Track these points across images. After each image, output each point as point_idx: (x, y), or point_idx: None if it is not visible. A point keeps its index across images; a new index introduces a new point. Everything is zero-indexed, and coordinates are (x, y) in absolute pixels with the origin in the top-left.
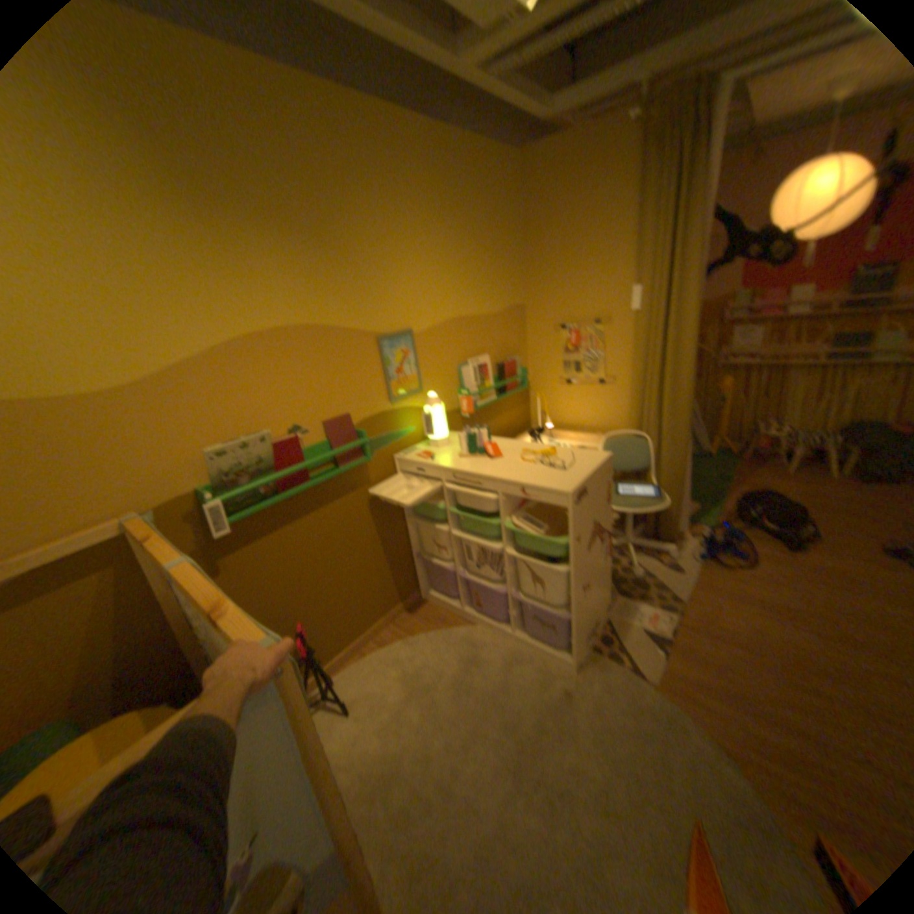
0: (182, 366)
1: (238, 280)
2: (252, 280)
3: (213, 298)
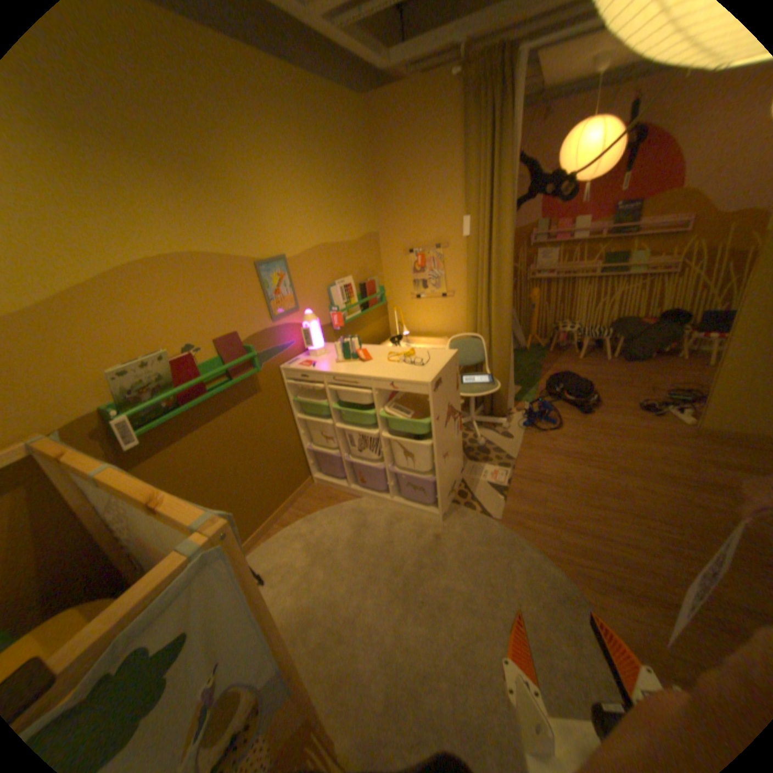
0: (72, 295)
1: (120, 213)
2: (134, 213)
3: (96, 230)
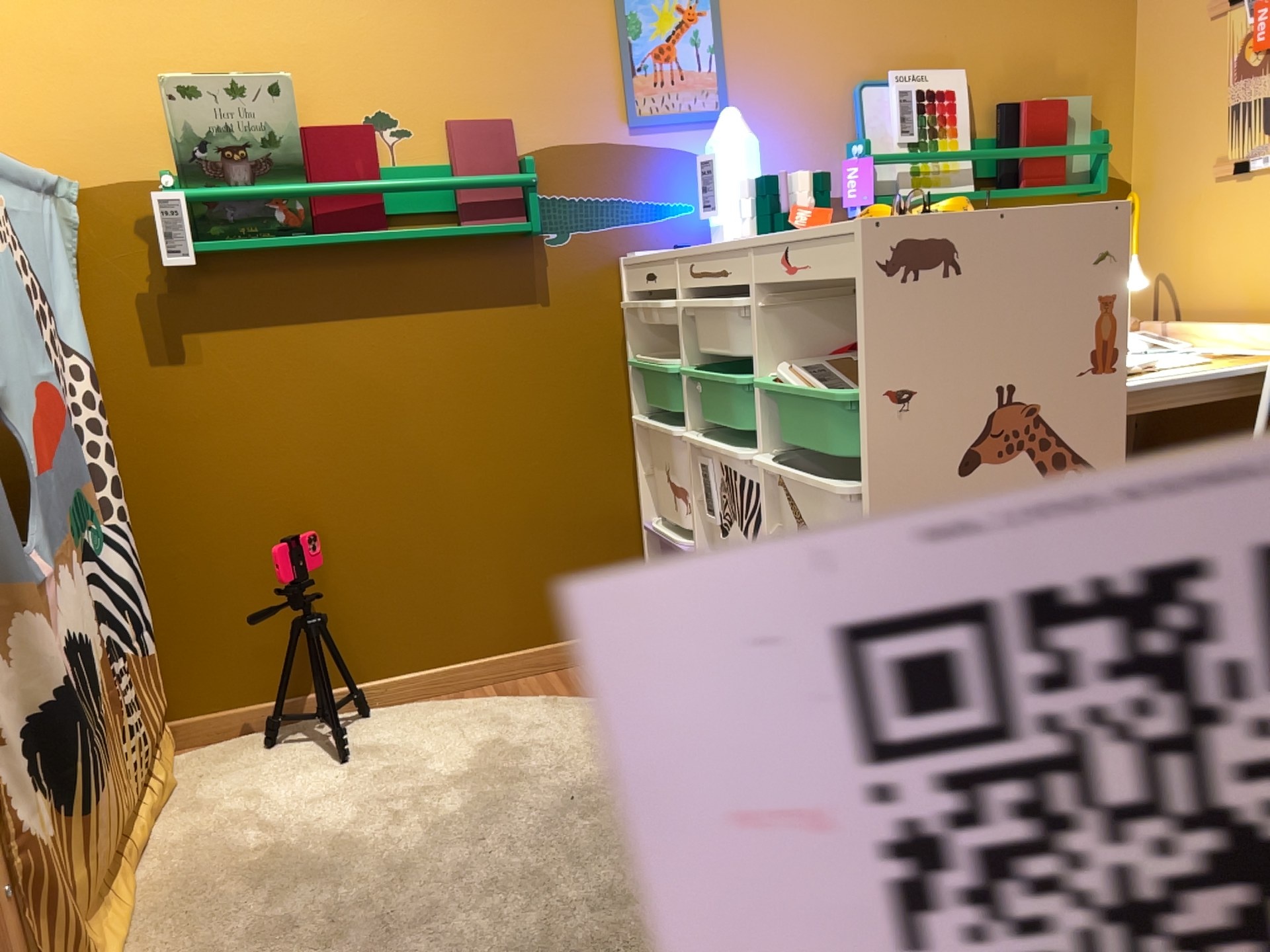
0: None
1: None
2: None
3: None
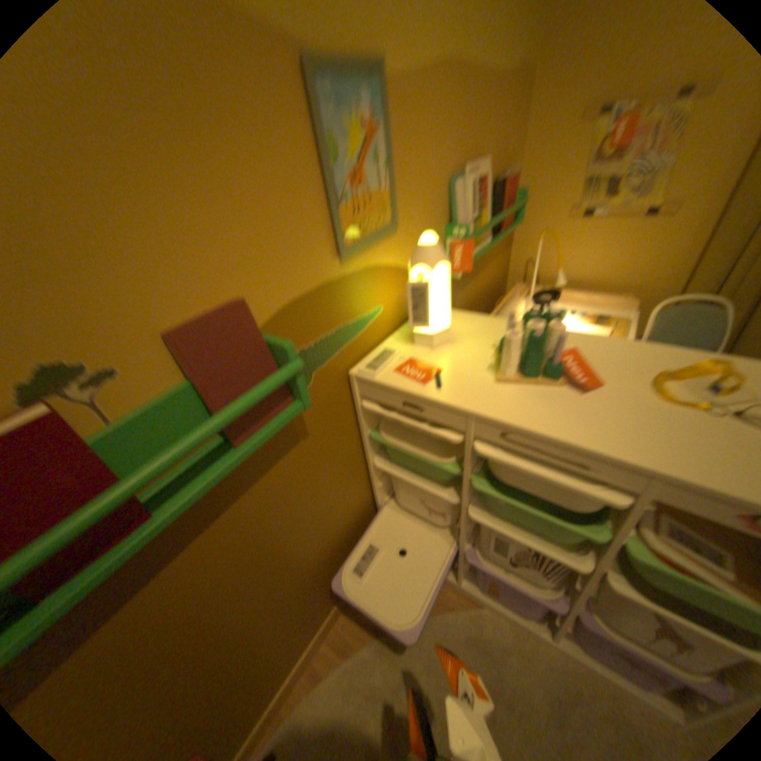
0: None
1: None
2: None
3: None
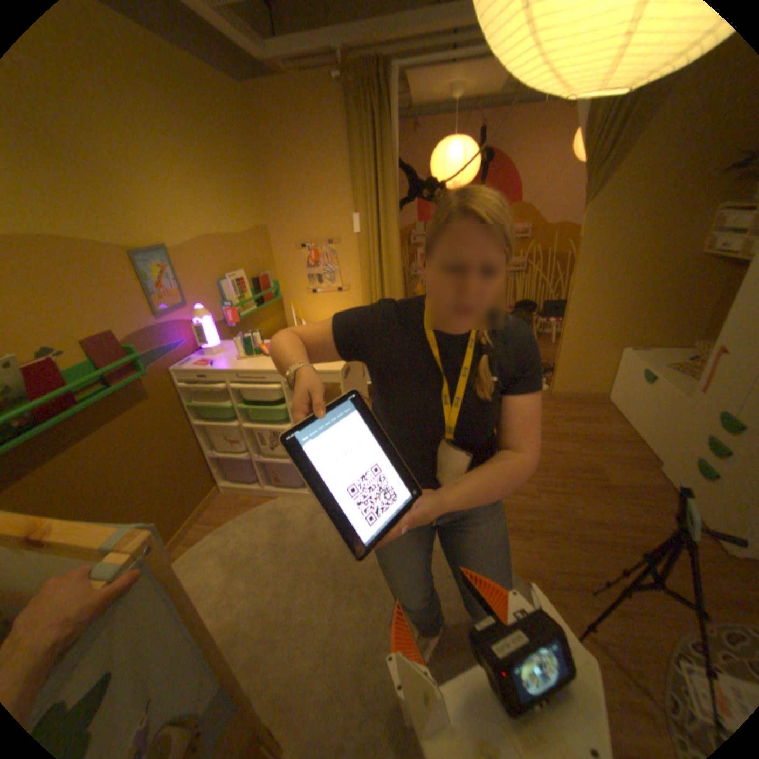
0: None
1: None
2: None
3: None
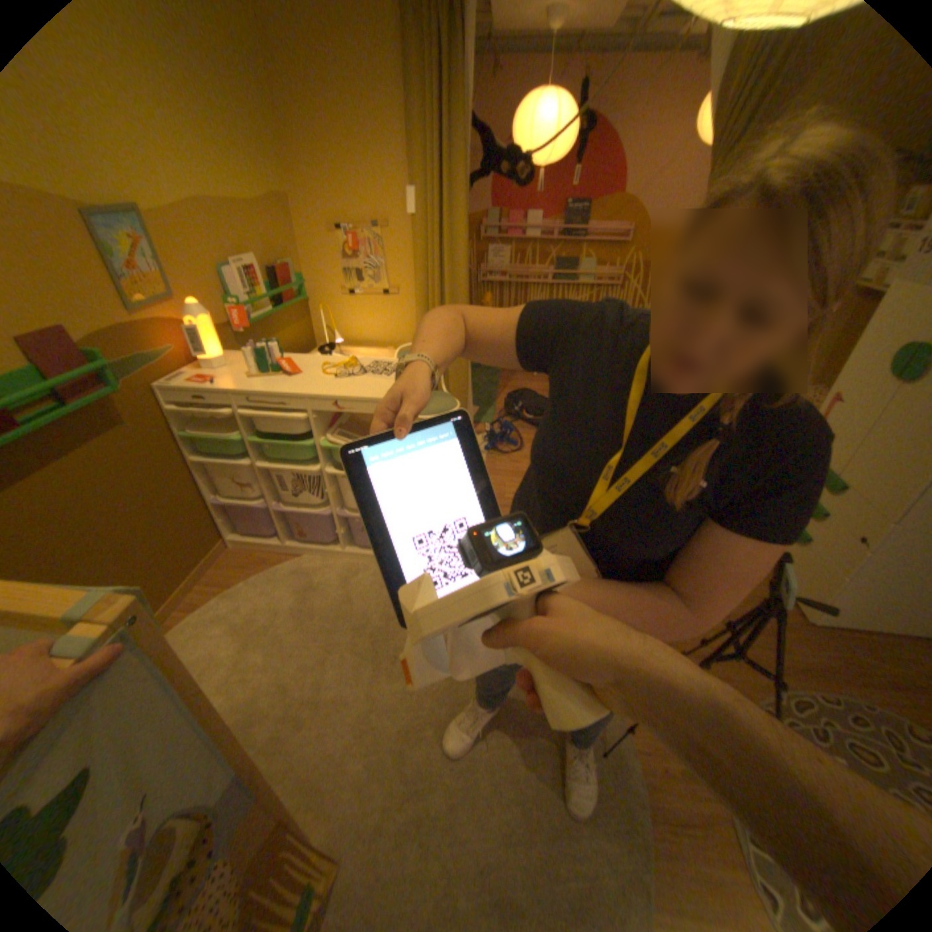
0: None
1: None
2: None
3: None
